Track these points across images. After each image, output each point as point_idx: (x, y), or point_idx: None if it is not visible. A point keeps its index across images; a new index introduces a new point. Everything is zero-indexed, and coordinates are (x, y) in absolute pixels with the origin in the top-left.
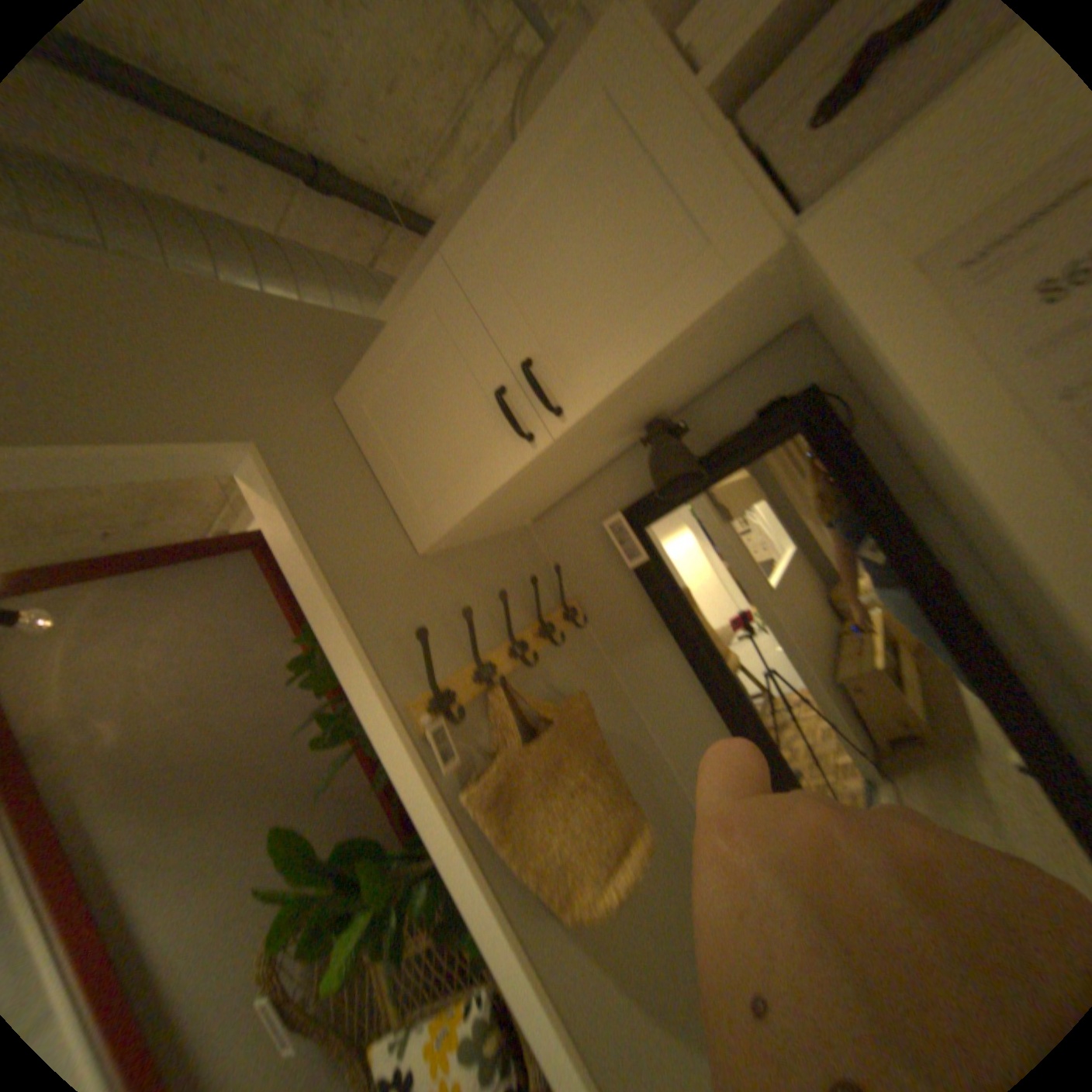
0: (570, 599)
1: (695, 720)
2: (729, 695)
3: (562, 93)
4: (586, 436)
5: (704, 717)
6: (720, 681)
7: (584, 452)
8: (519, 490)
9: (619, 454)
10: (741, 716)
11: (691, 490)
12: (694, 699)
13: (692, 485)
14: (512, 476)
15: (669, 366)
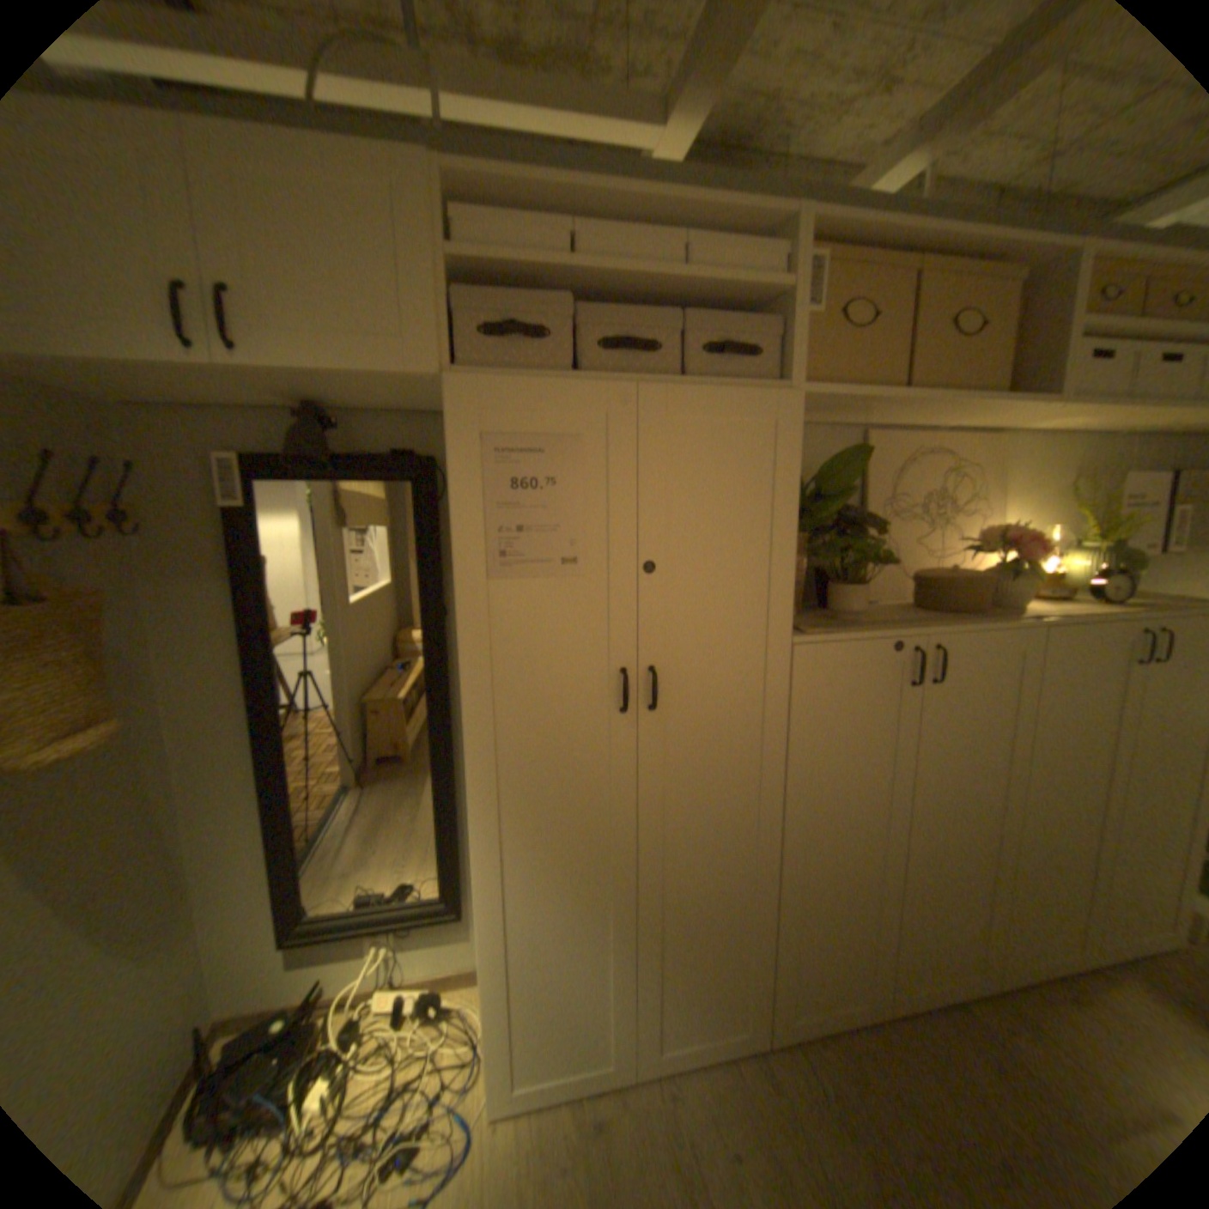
0: (126, 504)
1: (212, 662)
2: (258, 646)
3: (363, 153)
4: (244, 379)
5: (223, 661)
6: (256, 632)
7: (233, 387)
8: (140, 374)
9: (264, 407)
10: (260, 665)
11: (313, 474)
12: (221, 643)
13: (316, 471)
14: (146, 361)
15: (341, 382)
